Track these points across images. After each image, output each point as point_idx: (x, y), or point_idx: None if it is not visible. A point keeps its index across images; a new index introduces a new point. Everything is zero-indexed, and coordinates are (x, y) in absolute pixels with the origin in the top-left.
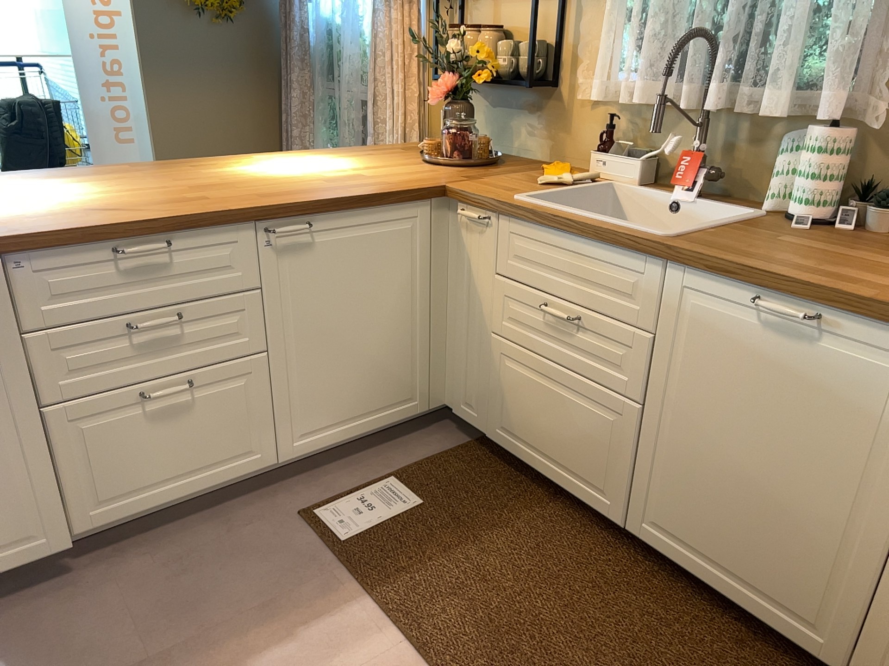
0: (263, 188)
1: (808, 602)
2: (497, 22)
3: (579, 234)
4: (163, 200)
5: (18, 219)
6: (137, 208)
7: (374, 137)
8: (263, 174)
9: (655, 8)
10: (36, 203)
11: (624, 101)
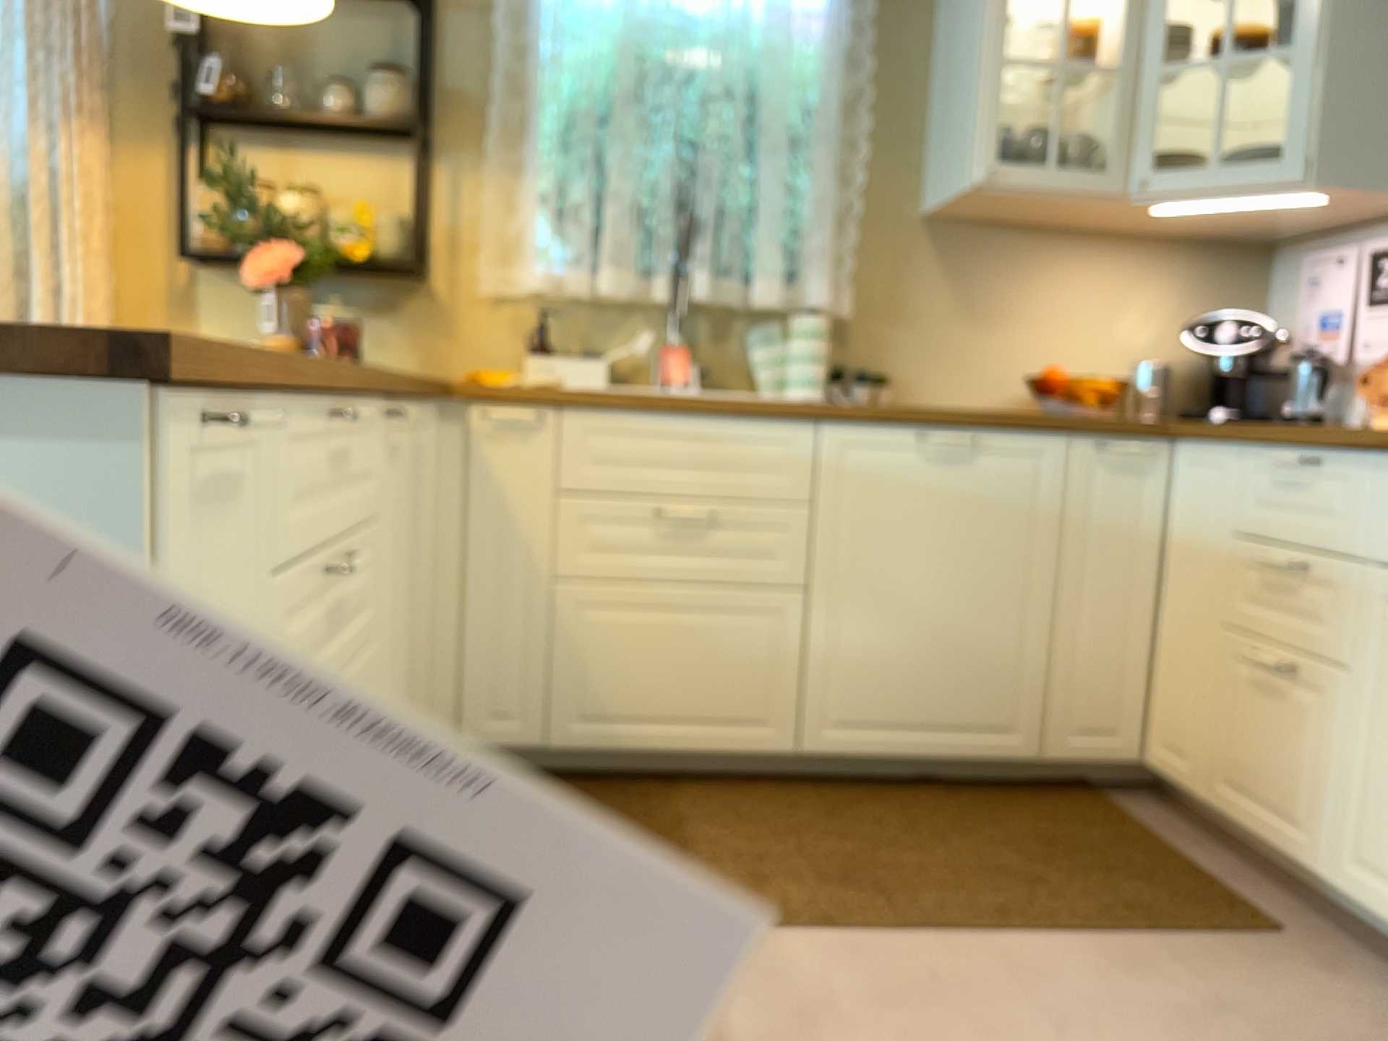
0: None
1: (1005, 709)
2: (294, 184)
3: (708, 410)
4: None
5: None
6: None
7: None
8: None
9: (611, 188)
10: None
11: (562, 292)
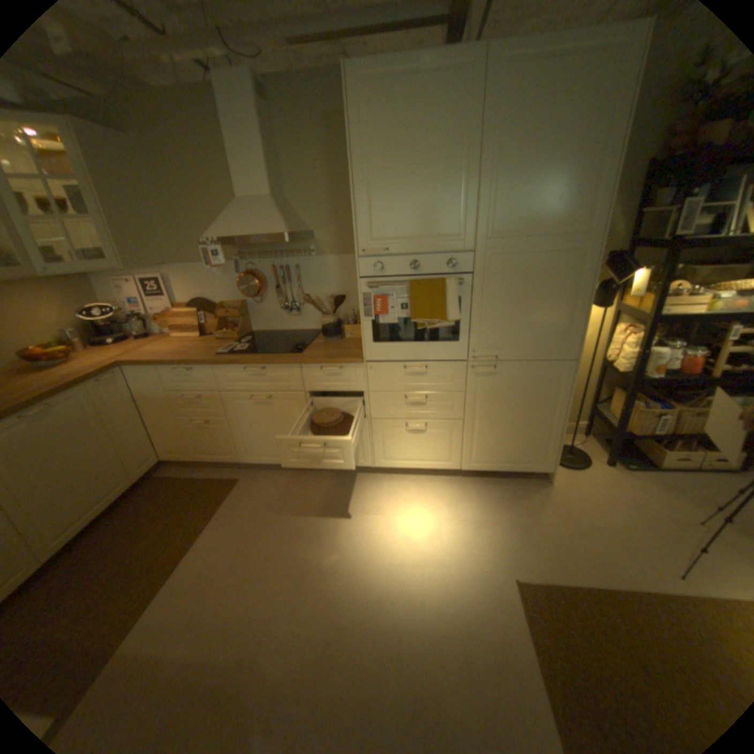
0: None
1: (112, 482)
2: None
3: None
4: None
5: None
6: None
7: None
8: None
9: None
10: None
11: None
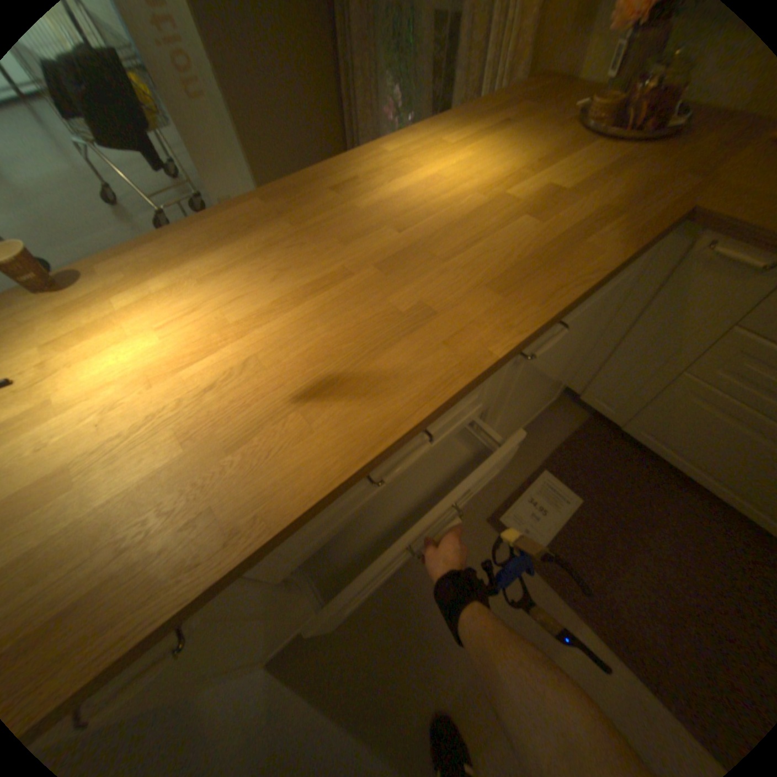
0: (476, 255)
1: None
2: None
3: None
4: (375, 327)
5: (209, 452)
6: (362, 373)
7: (465, 71)
8: (436, 201)
9: None
10: (206, 366)
11: None
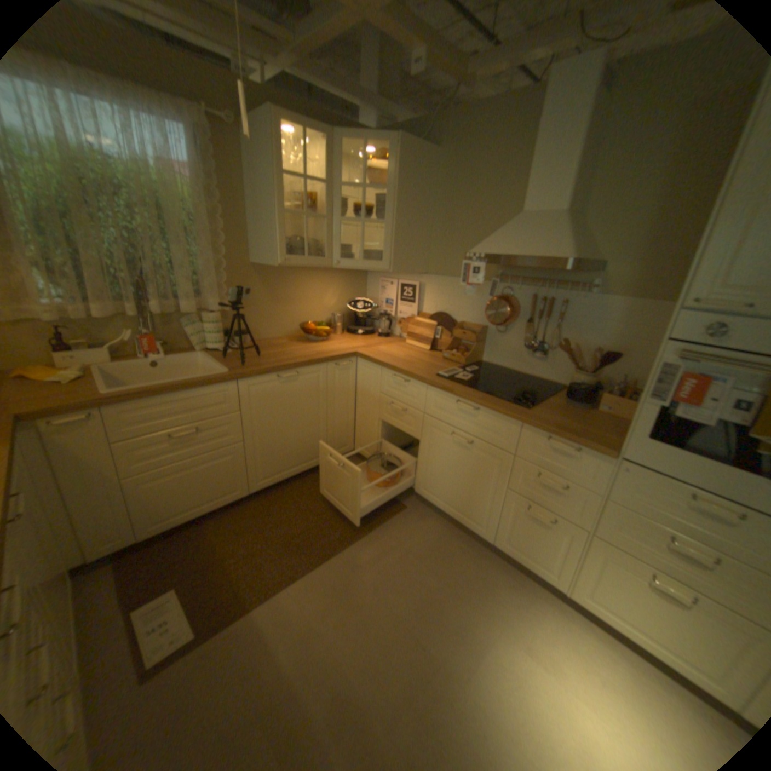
0: None
1: (315, 452)
2: None
3: (185, 390)
4: None
5: None
6: None
7: None
8: None
9: (83, 263)
10: None
11: (65, 318)
